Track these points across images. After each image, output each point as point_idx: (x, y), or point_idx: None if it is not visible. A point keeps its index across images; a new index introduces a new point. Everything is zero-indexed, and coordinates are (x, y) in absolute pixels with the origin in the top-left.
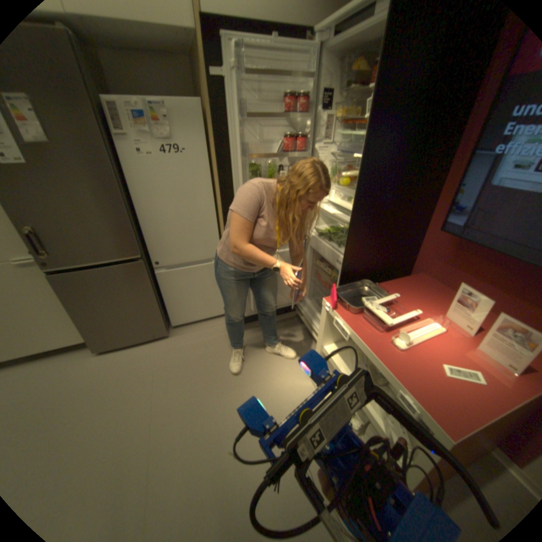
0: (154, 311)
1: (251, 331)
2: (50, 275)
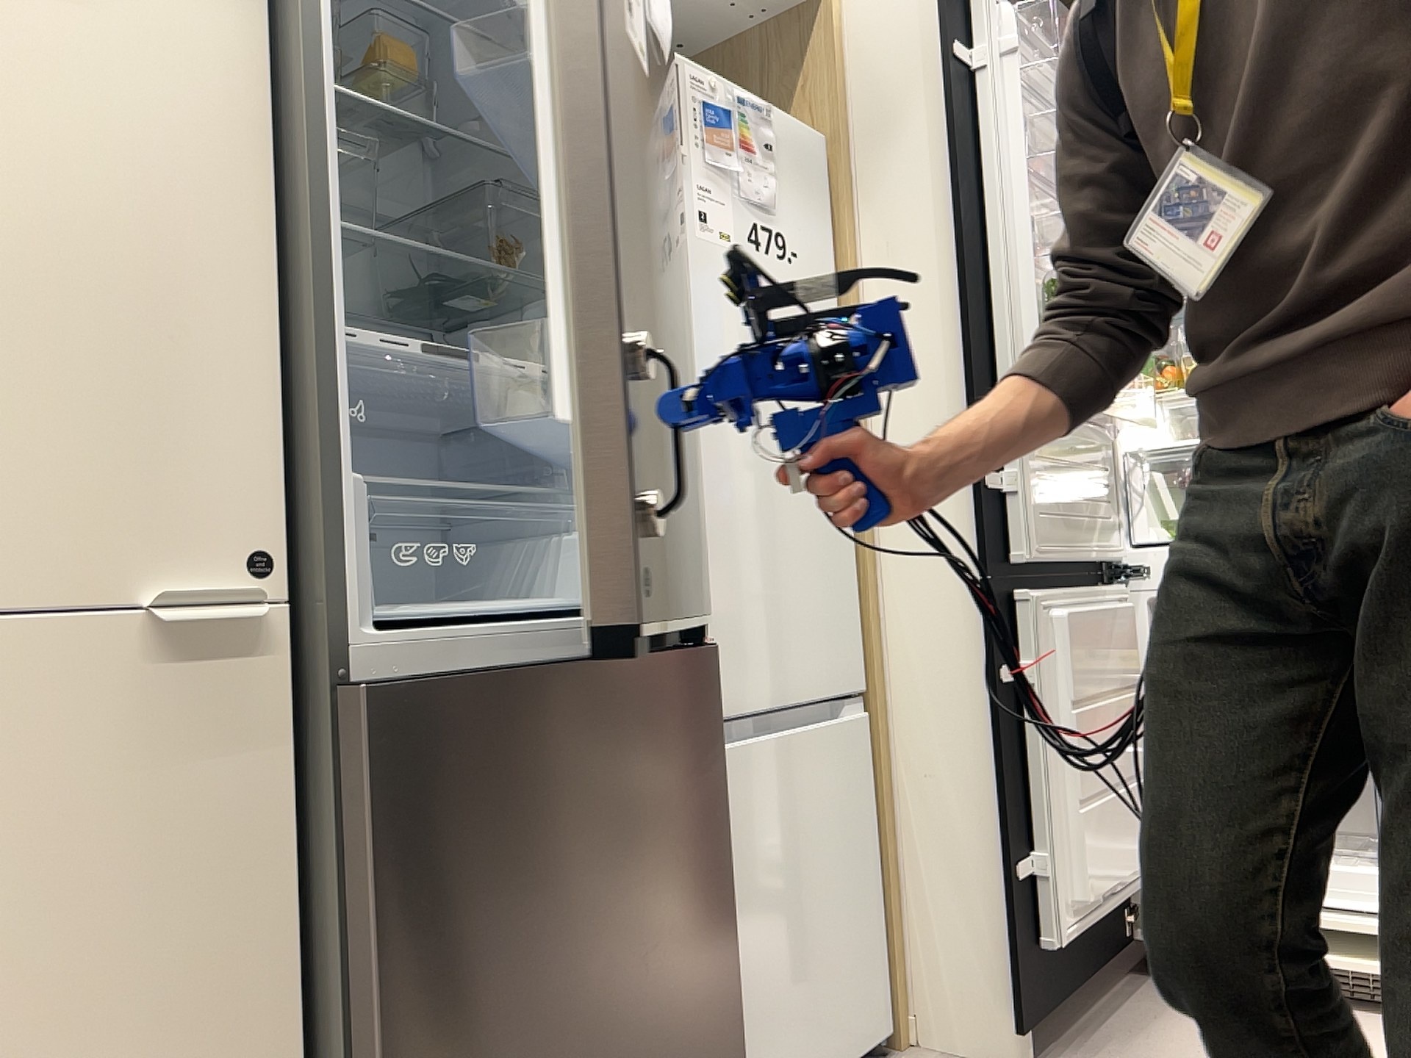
0: (723, 981)
1: (1071, 1057)
2: (379, 687)
